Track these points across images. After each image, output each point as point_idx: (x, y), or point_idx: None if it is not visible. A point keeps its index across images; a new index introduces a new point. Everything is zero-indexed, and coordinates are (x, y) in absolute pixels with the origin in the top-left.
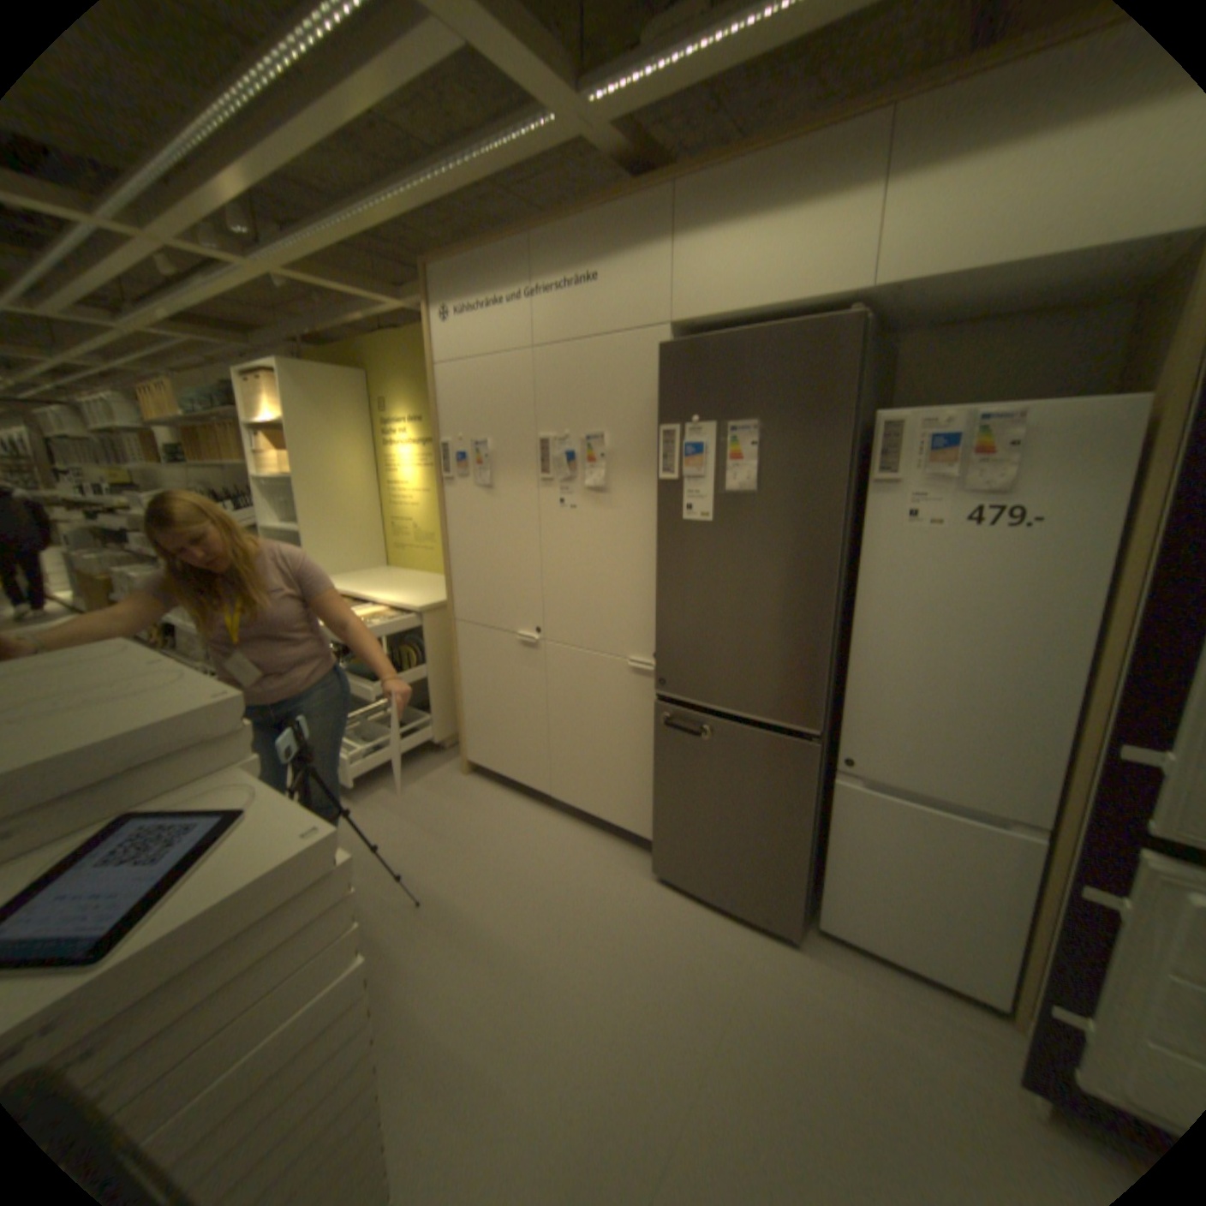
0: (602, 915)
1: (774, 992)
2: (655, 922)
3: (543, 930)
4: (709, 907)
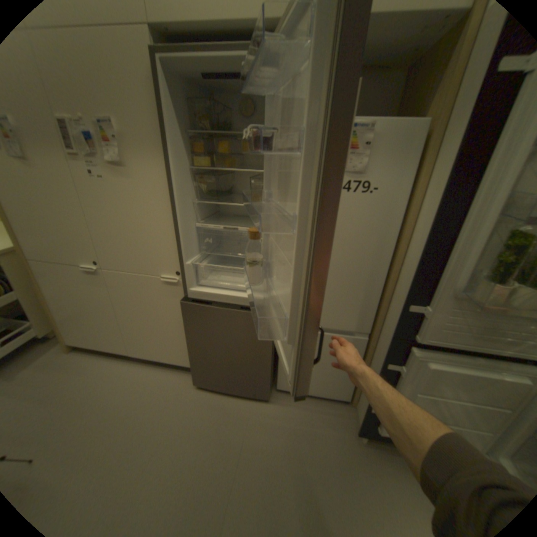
0: (165, 419)
1: (258, 429)
2: (196, 413)
3: (128, 443)
4: (224, 394)
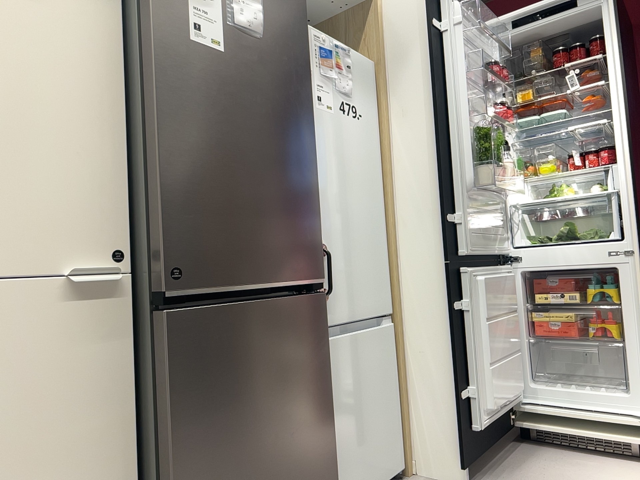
0: None
1: None
2: None
3: None
4: None
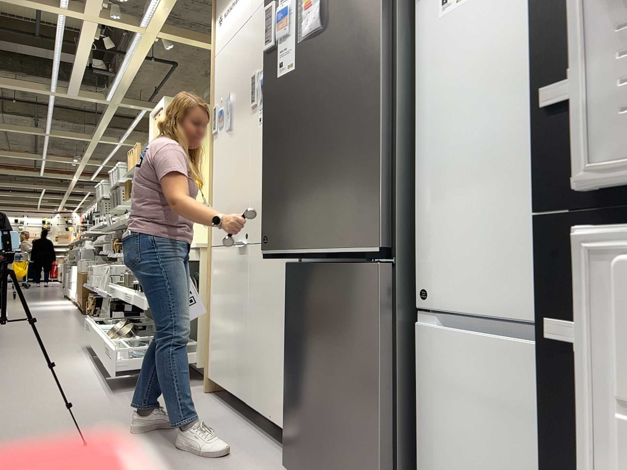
0: None
1: None
2: None
3: None
4: None
